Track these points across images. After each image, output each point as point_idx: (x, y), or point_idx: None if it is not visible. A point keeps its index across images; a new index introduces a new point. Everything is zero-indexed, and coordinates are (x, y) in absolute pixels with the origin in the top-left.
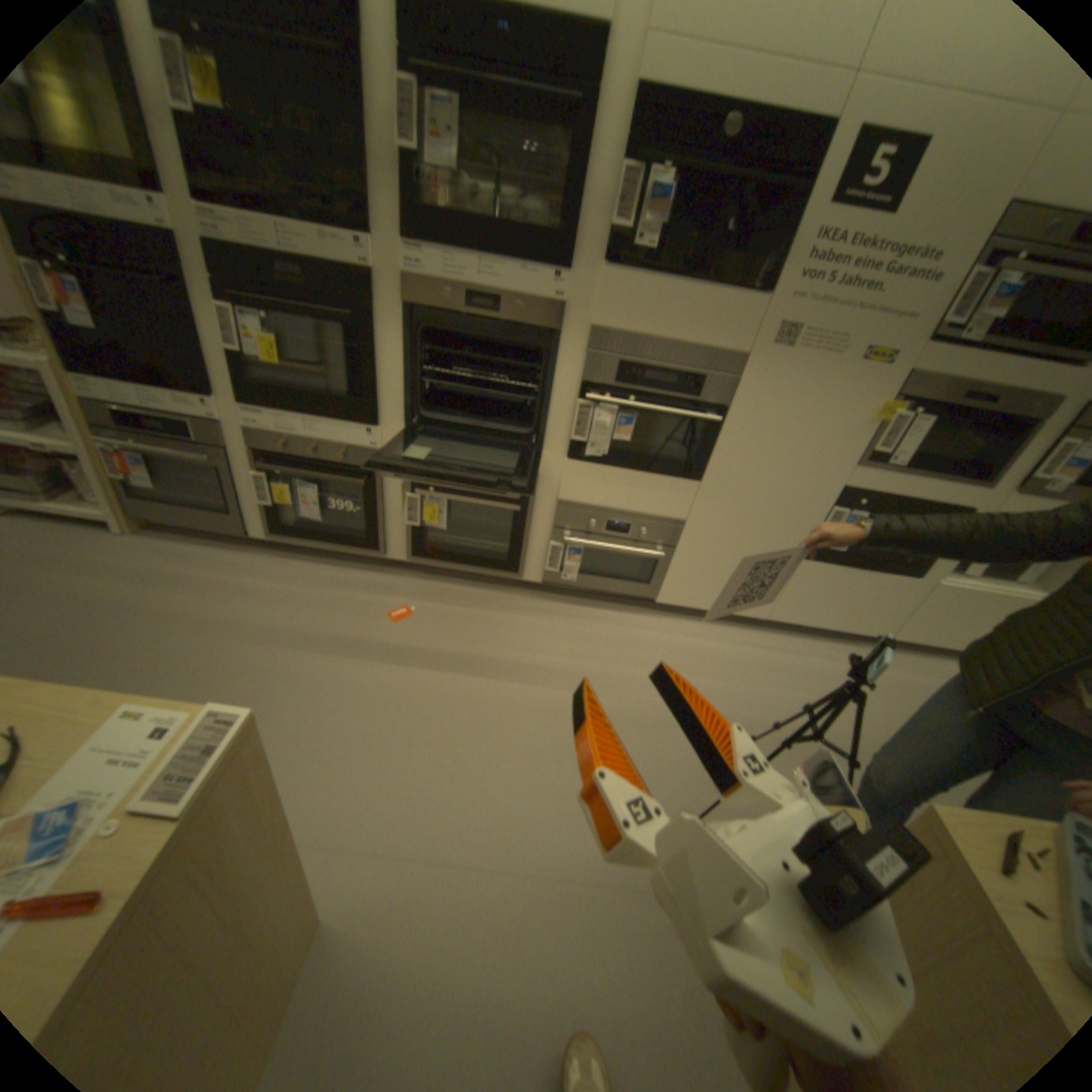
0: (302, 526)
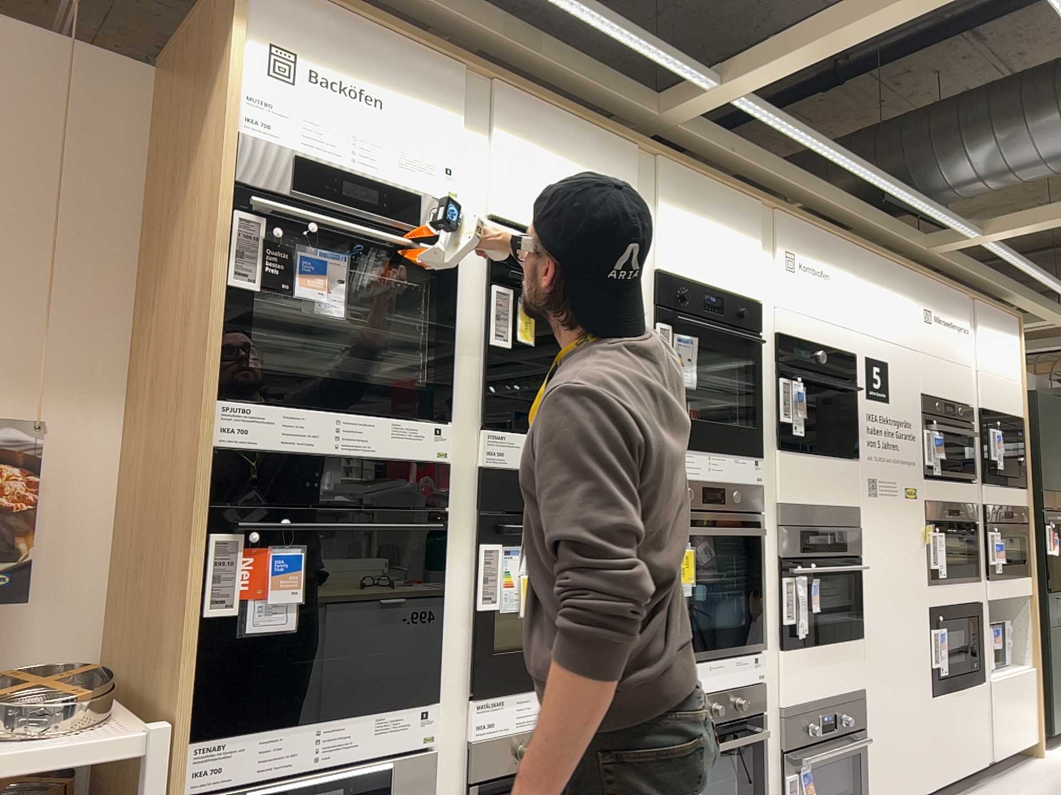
0: None
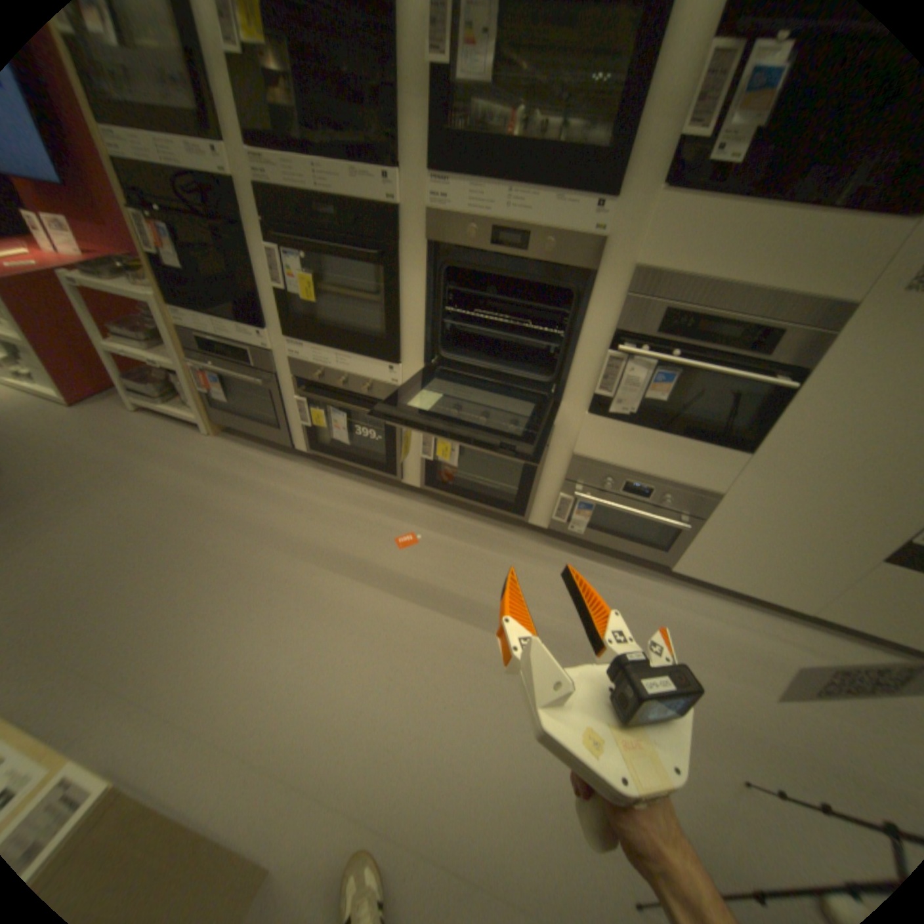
0: (337, 445)
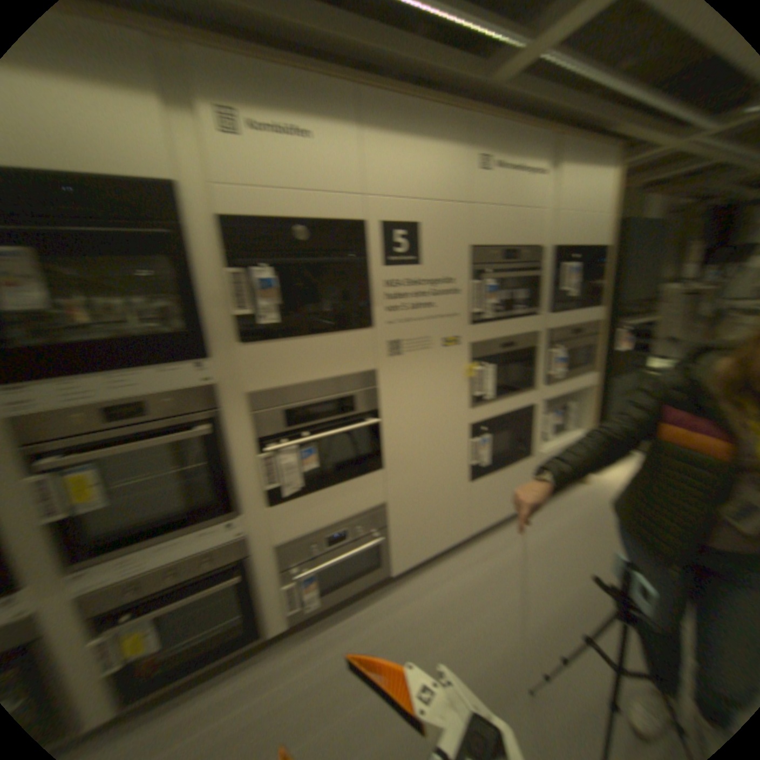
0: None
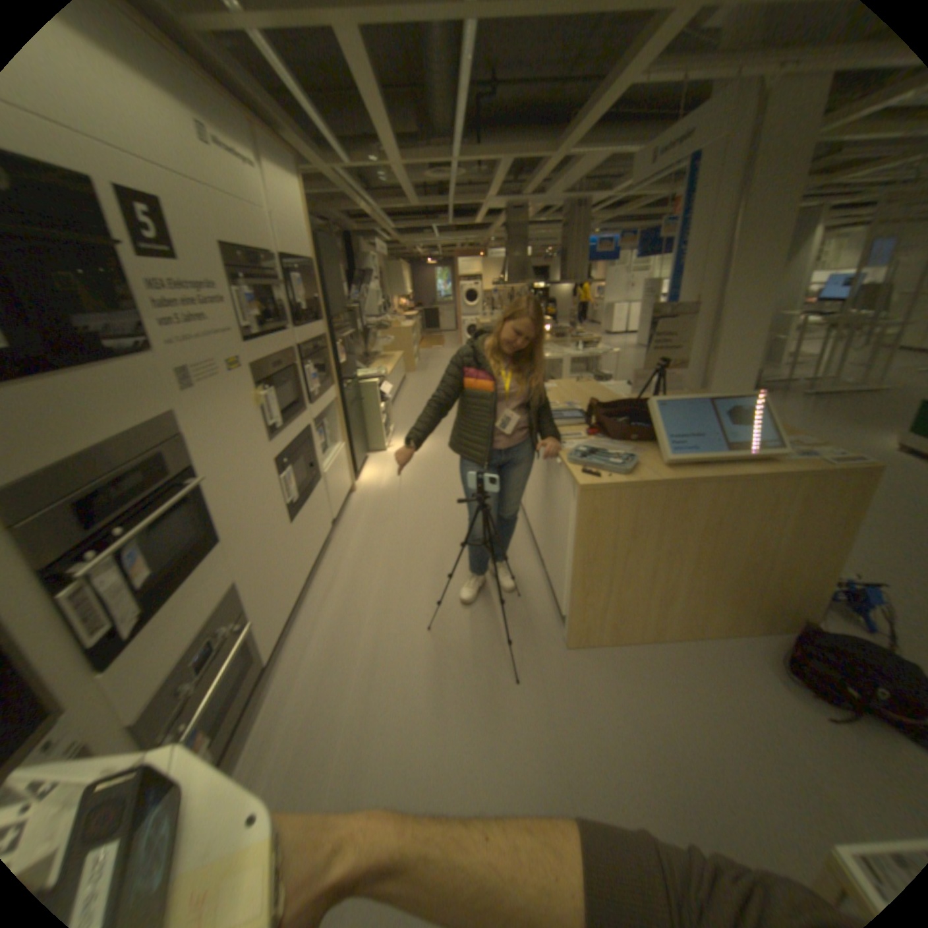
0: None
